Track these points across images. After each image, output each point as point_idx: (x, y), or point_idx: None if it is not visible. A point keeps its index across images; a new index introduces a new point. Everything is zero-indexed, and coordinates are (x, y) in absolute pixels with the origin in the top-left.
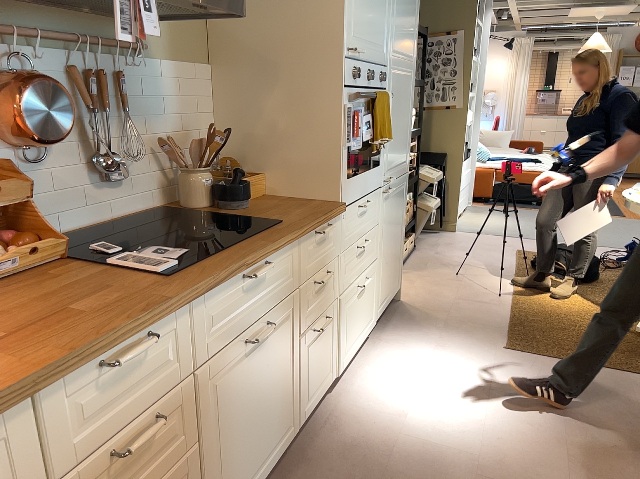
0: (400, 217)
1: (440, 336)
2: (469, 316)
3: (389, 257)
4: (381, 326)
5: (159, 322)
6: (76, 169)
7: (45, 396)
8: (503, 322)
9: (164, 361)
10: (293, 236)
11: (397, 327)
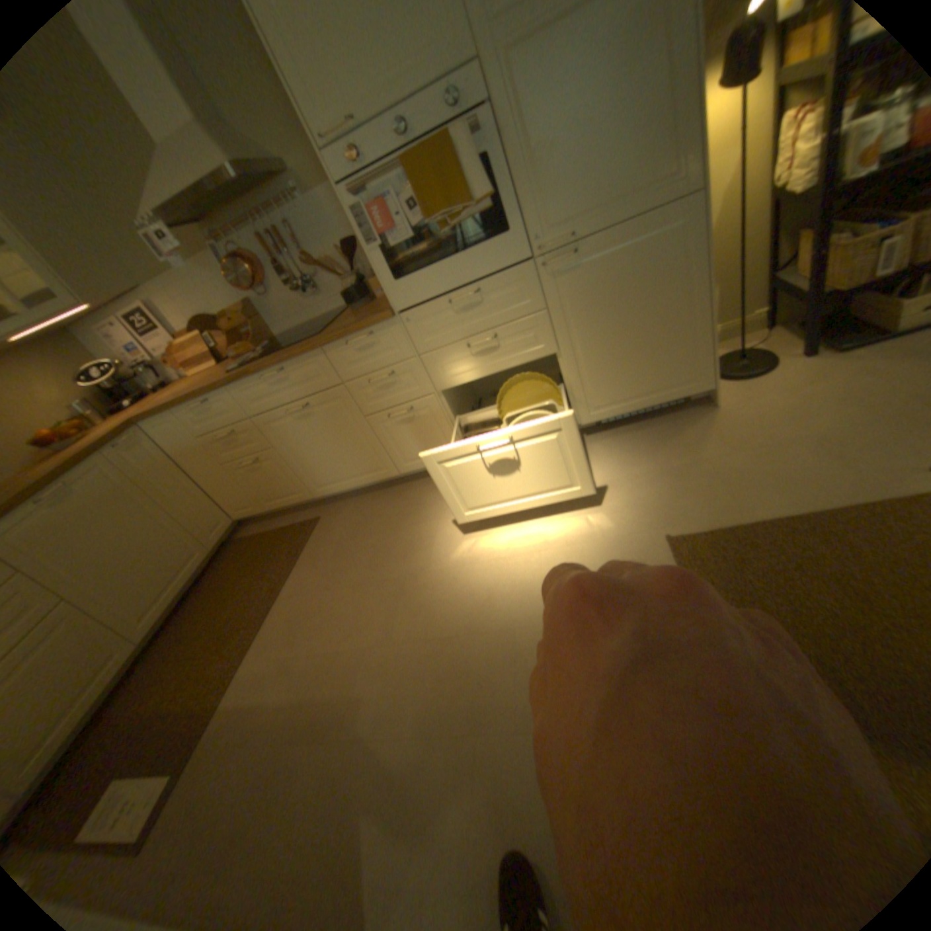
0: (669, 282)
1: (641, 476)
2: (752, 474)
3: (622, 348)
4: (621, 431)
5: (207, 395)
6: (289, 290)
7: (176, 411)
8: (780, 513)
9: (226, 410)
10: (299, 350)
11: (630, 441)
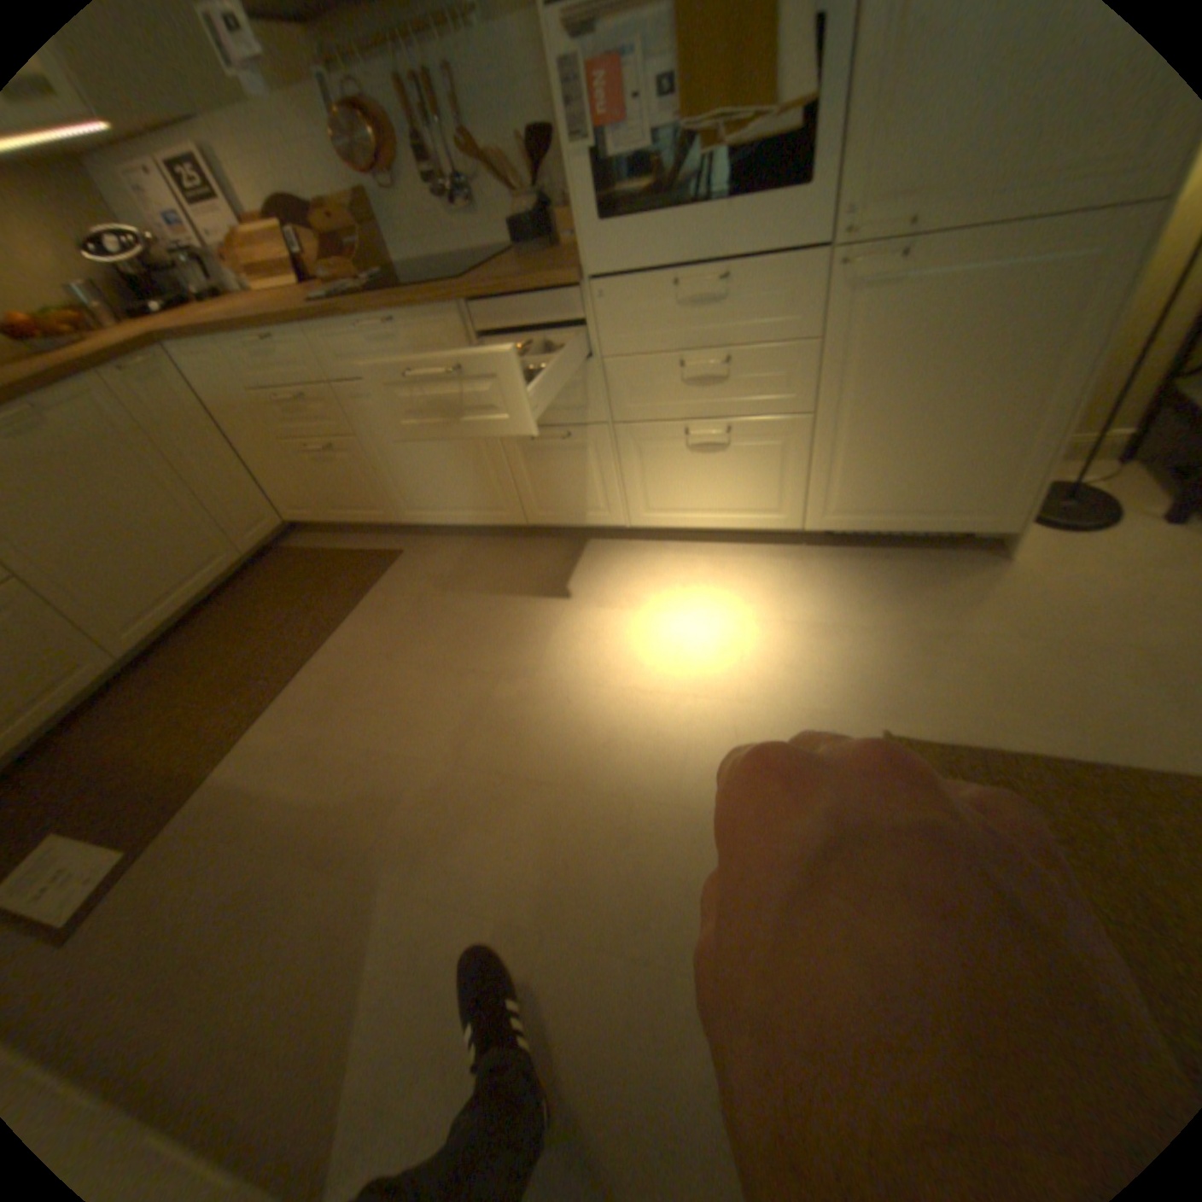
0: (1030, 349)
1: (871, 630)
2: (1035, 677)
3: (910, 433)
4: (857, 554)
5: (269, 328)
6: (427, 193)
7: (221, 341)
8: (1061, 749)
9: (295, 359)
10: (420, 296)
11: (867, 573)
